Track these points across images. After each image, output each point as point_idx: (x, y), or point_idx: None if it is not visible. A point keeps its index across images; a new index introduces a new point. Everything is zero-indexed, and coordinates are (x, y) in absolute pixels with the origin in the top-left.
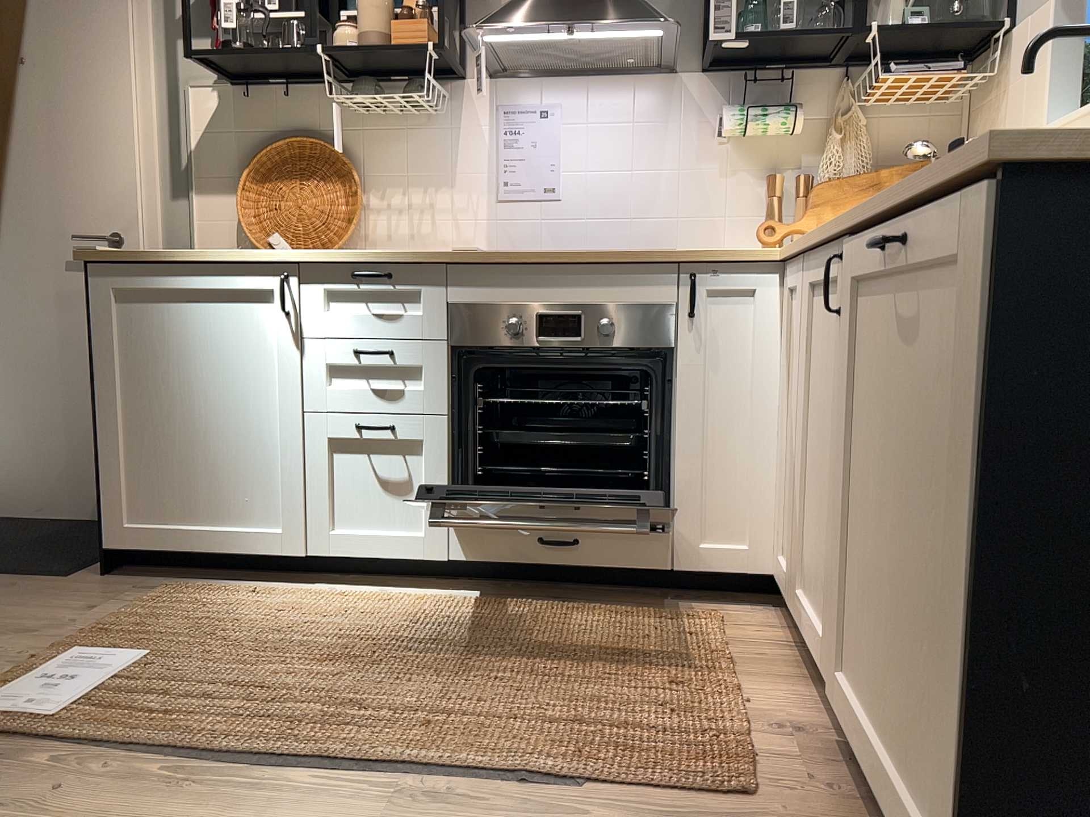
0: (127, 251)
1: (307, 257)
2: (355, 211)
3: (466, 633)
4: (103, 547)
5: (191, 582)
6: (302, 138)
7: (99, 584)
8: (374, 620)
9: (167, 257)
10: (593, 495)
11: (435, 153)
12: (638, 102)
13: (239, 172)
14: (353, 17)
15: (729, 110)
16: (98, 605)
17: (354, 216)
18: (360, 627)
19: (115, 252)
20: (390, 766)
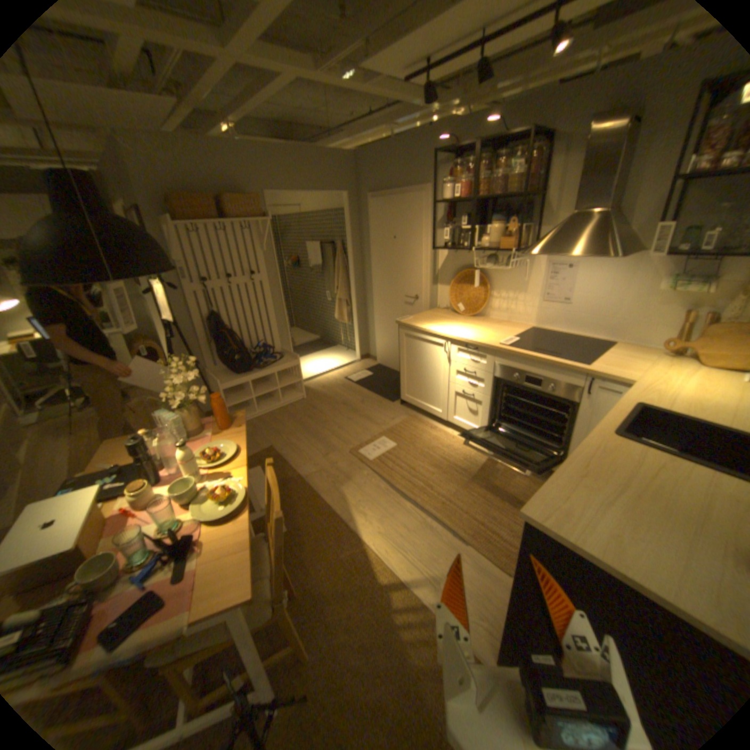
0: (407, 323)
1: (452, 338)
2: (486, 300)
3: (477, 470)
4: (400, 398)
5: (418, 415)
6: (471, 270)
7: (398, 408)
8: (455, 452)
9: (416, 328)
10: (536, 440)
11: (520, 278)
12: (620, 263)
13: (452, 278)
14: (492, 226)
15: (670, 277)
16: (395, 418)
17: (485, 301)
18: (449, 454)
19: (404, 324)
20: (427, 511)
